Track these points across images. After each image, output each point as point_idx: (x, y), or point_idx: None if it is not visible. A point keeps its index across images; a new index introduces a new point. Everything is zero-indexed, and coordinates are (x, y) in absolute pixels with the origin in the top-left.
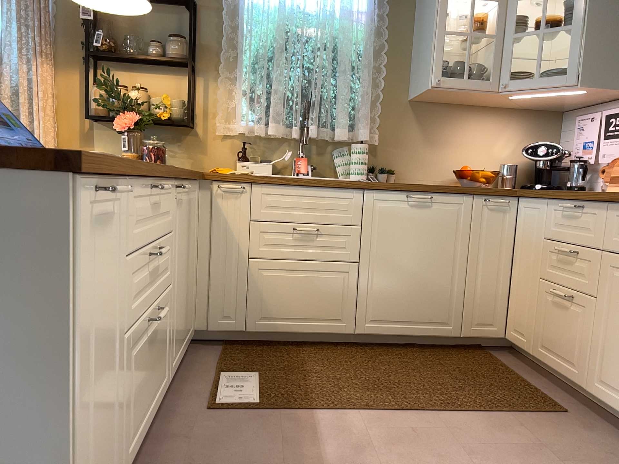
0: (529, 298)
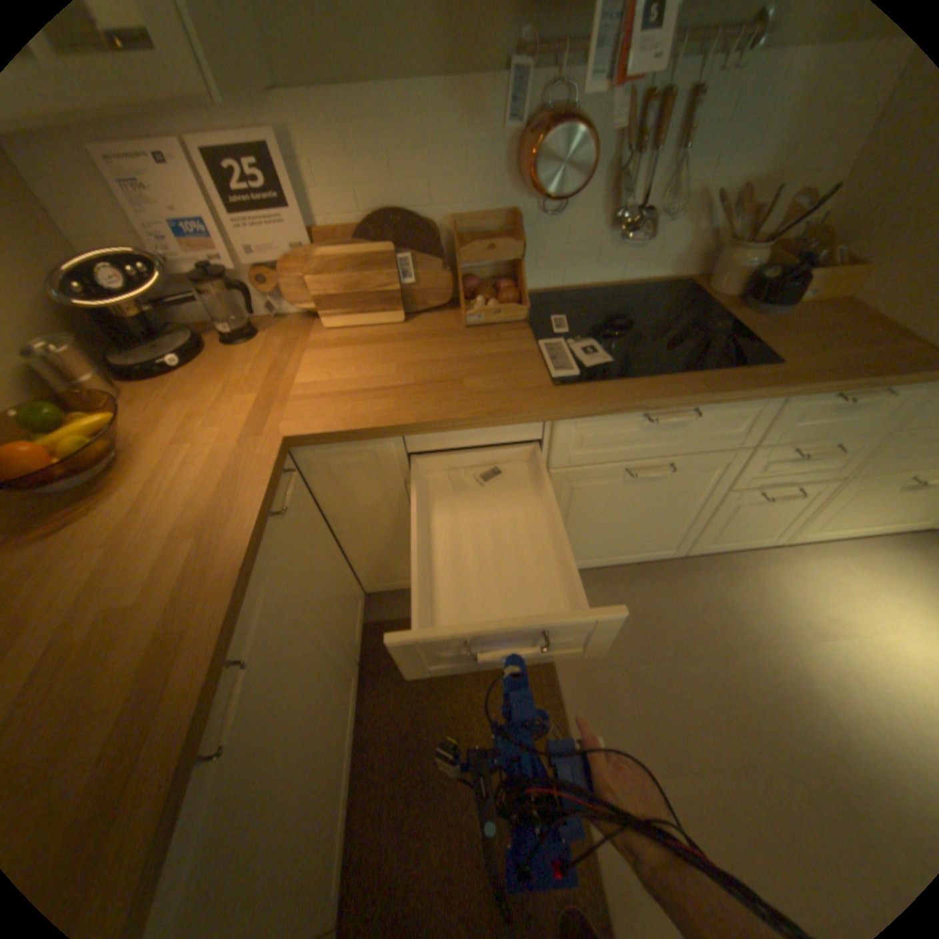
0: (397, 550)
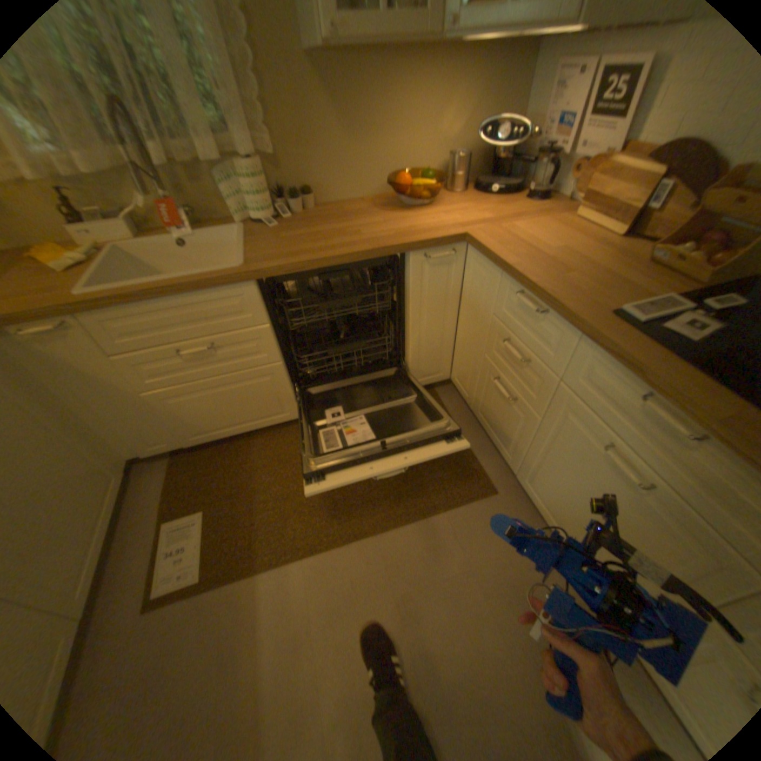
0: (471, 363)
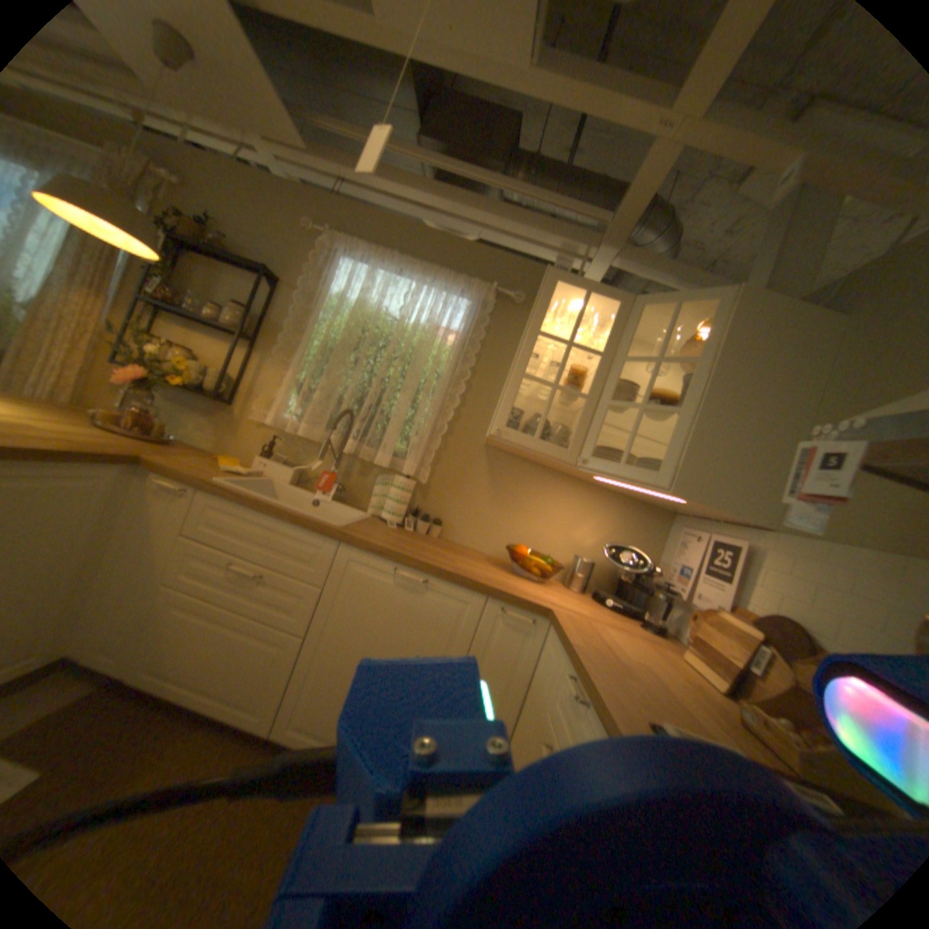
0: None
